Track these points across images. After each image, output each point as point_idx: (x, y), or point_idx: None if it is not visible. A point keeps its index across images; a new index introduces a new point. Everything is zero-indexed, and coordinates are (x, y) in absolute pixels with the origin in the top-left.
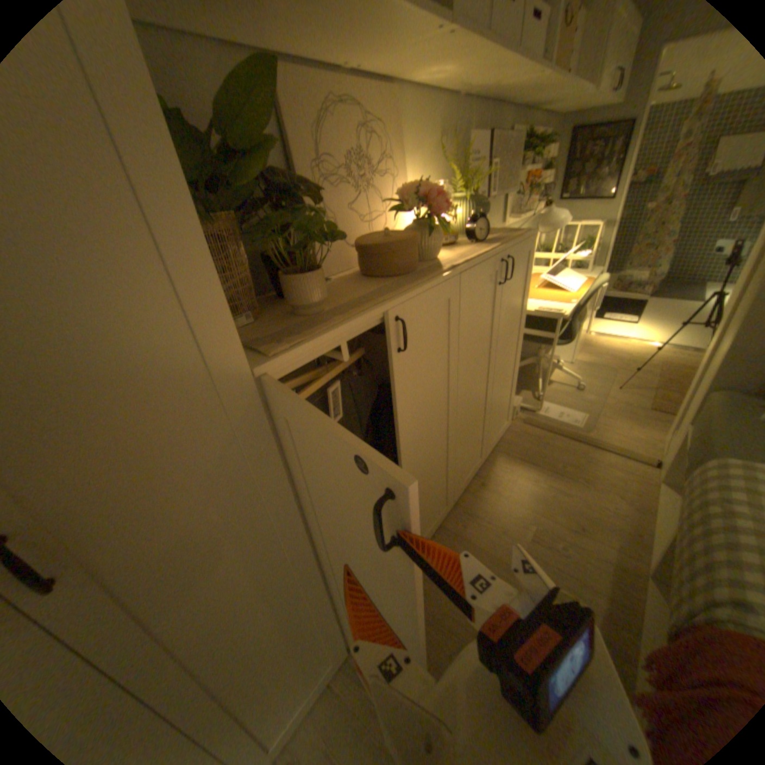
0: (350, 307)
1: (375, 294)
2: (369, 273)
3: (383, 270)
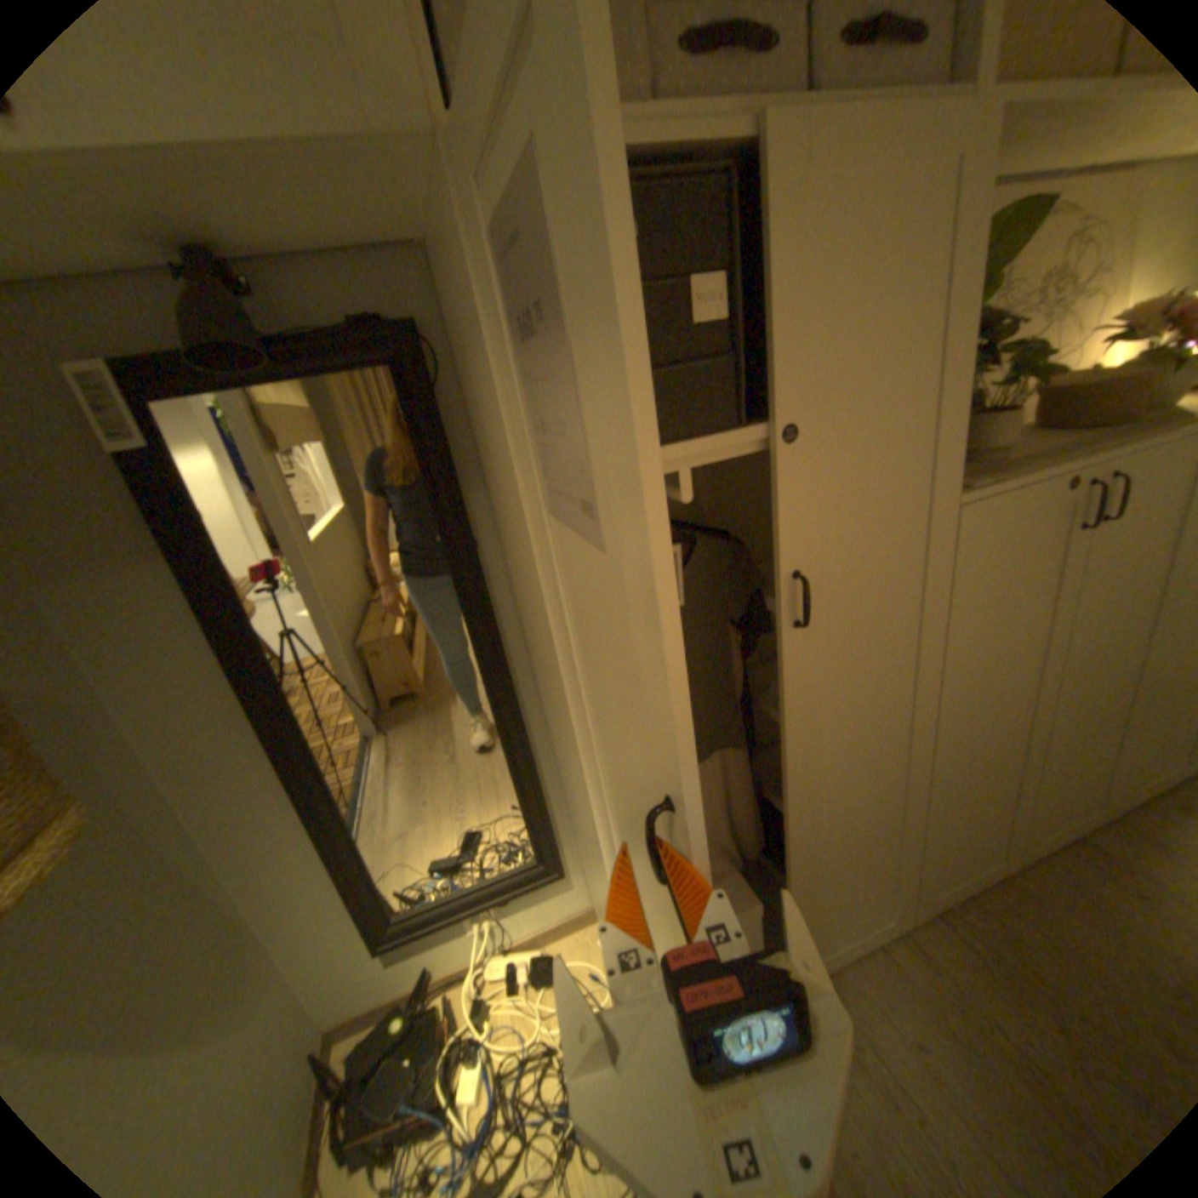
0: (1050, 457)
1: (1081, 446)
2: (1056, 427)
3: (1083, 422)
